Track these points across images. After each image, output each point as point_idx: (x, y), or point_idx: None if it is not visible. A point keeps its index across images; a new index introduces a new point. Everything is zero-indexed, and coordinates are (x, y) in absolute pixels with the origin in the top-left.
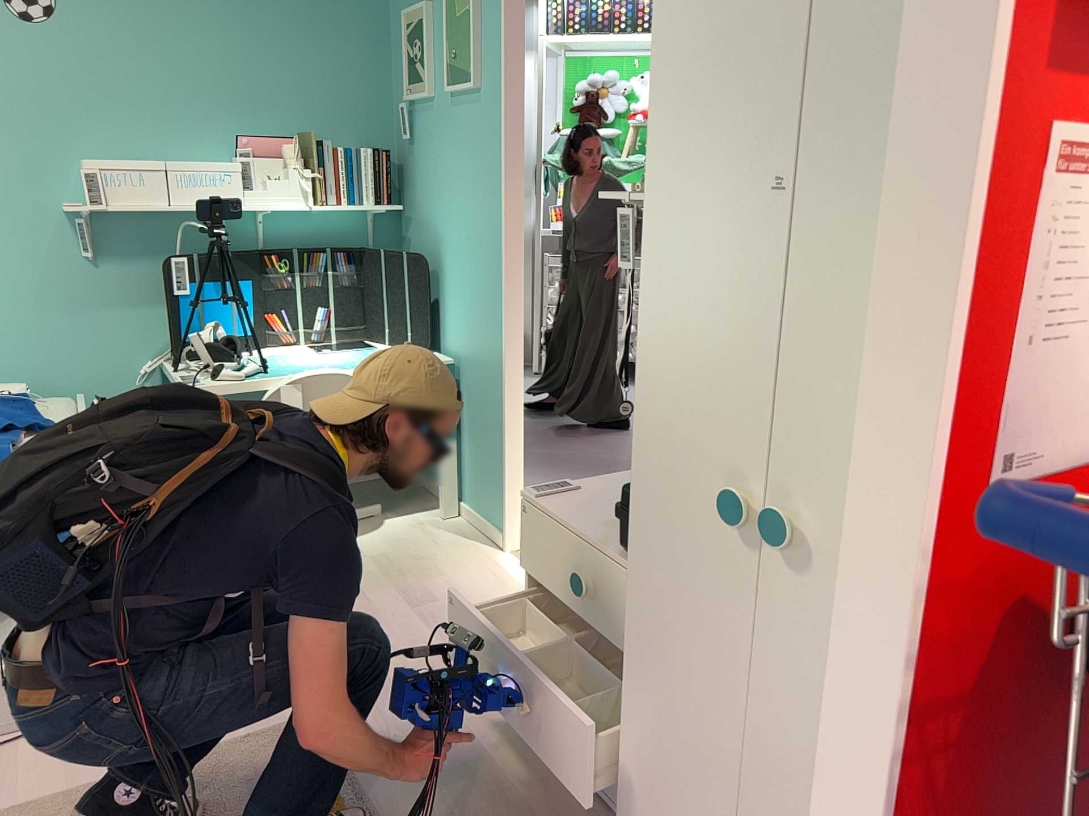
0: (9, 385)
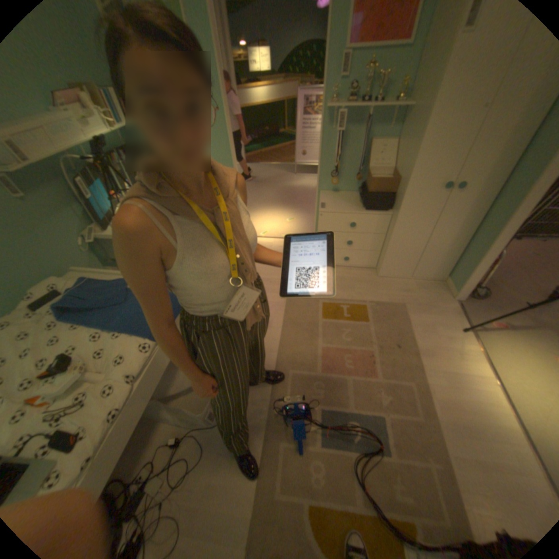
0: (48, 282)
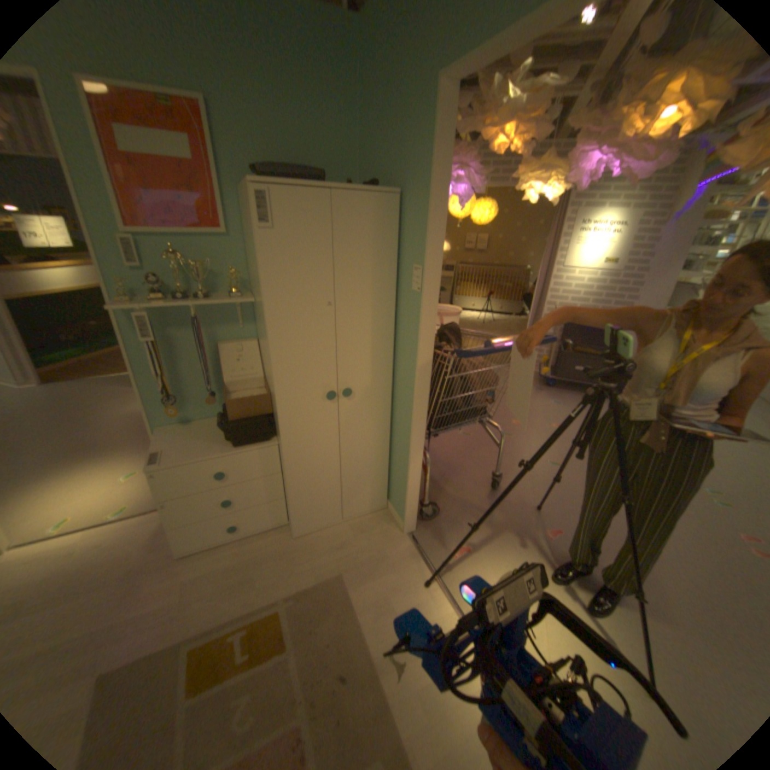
0: None
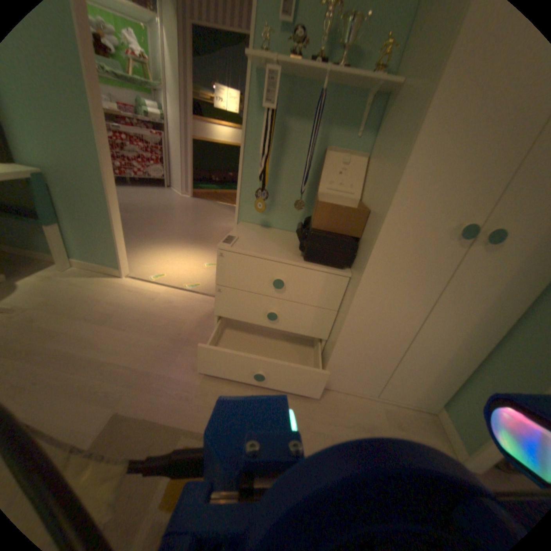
0: None
